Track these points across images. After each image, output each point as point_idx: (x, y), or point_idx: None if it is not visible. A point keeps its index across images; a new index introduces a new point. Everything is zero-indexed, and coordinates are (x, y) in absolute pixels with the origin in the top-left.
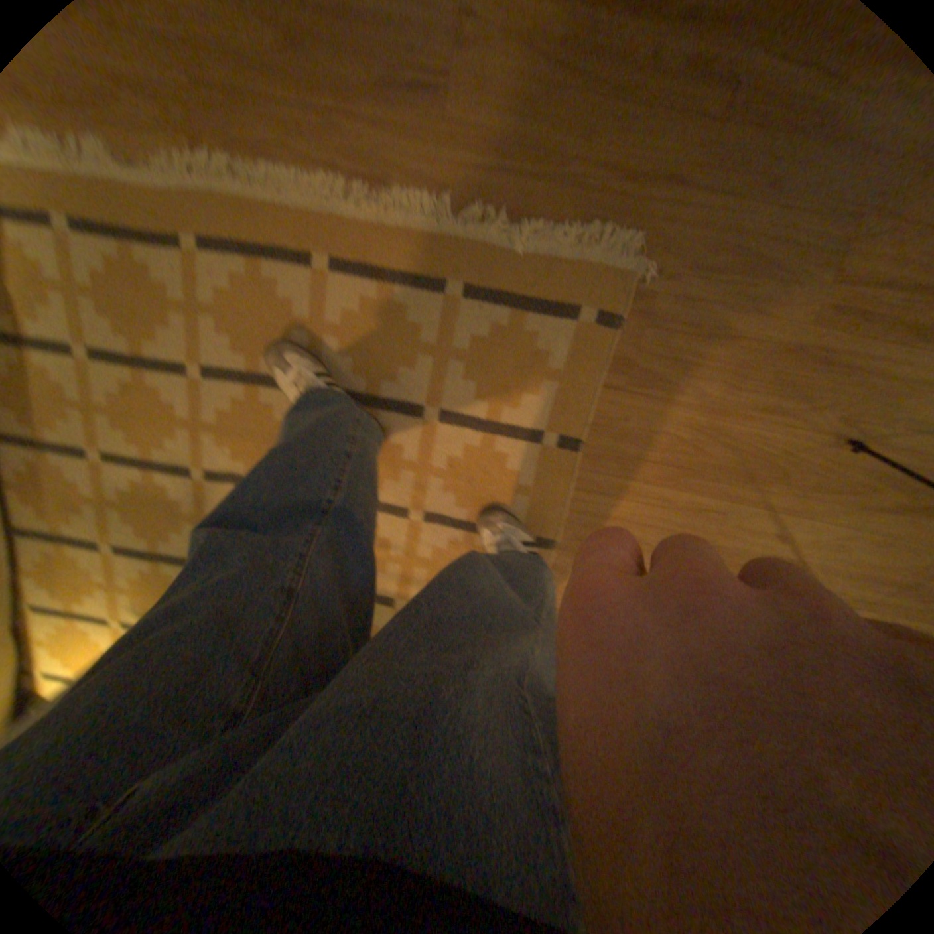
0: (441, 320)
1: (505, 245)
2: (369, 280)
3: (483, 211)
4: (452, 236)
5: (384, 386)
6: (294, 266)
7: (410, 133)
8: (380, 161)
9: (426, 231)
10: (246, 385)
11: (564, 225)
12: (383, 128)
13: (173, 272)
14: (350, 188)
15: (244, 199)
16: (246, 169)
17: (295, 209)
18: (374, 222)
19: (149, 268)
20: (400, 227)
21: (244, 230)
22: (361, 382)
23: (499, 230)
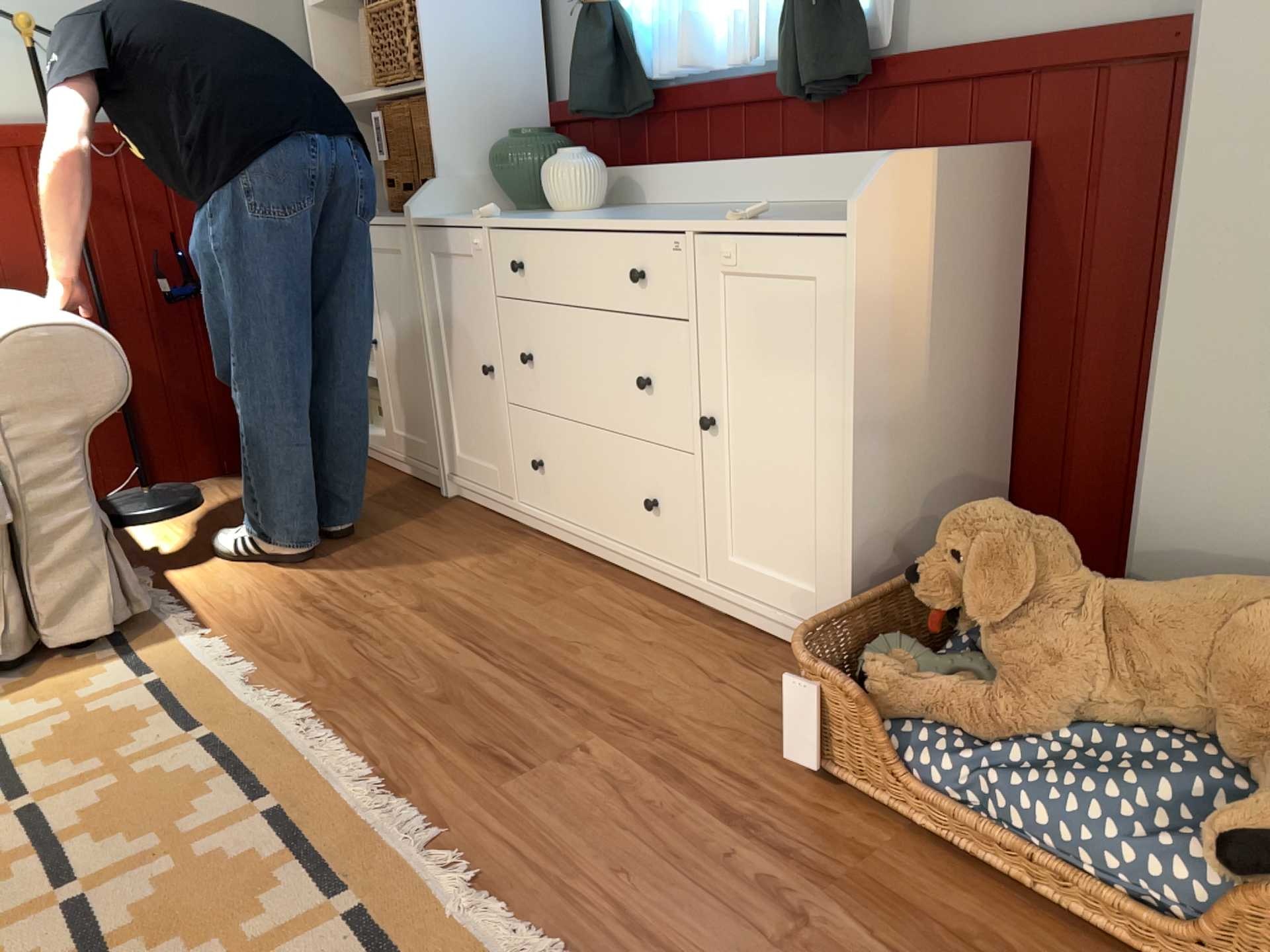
0: (288, 926)
1: (441, 902)
2: (279, 845)
3: (454, 865)
4: (400, 863)
5: (129, 950)
6: (237, 796)
7: (459, 782)
8: (412, 783)
9: (381, 844)
10: (26, 849)
11: (523, 928)
12: (441, 768)
13: (149, 743)
14: (364, 781)
15: (277, 739)
16: (308, 729)
17: (303, 765)
18: (348, 810)
19: (140, 731)
20: (364, 826)
21: (245, 753)
22: (117, 927)
23: (449, 884)
